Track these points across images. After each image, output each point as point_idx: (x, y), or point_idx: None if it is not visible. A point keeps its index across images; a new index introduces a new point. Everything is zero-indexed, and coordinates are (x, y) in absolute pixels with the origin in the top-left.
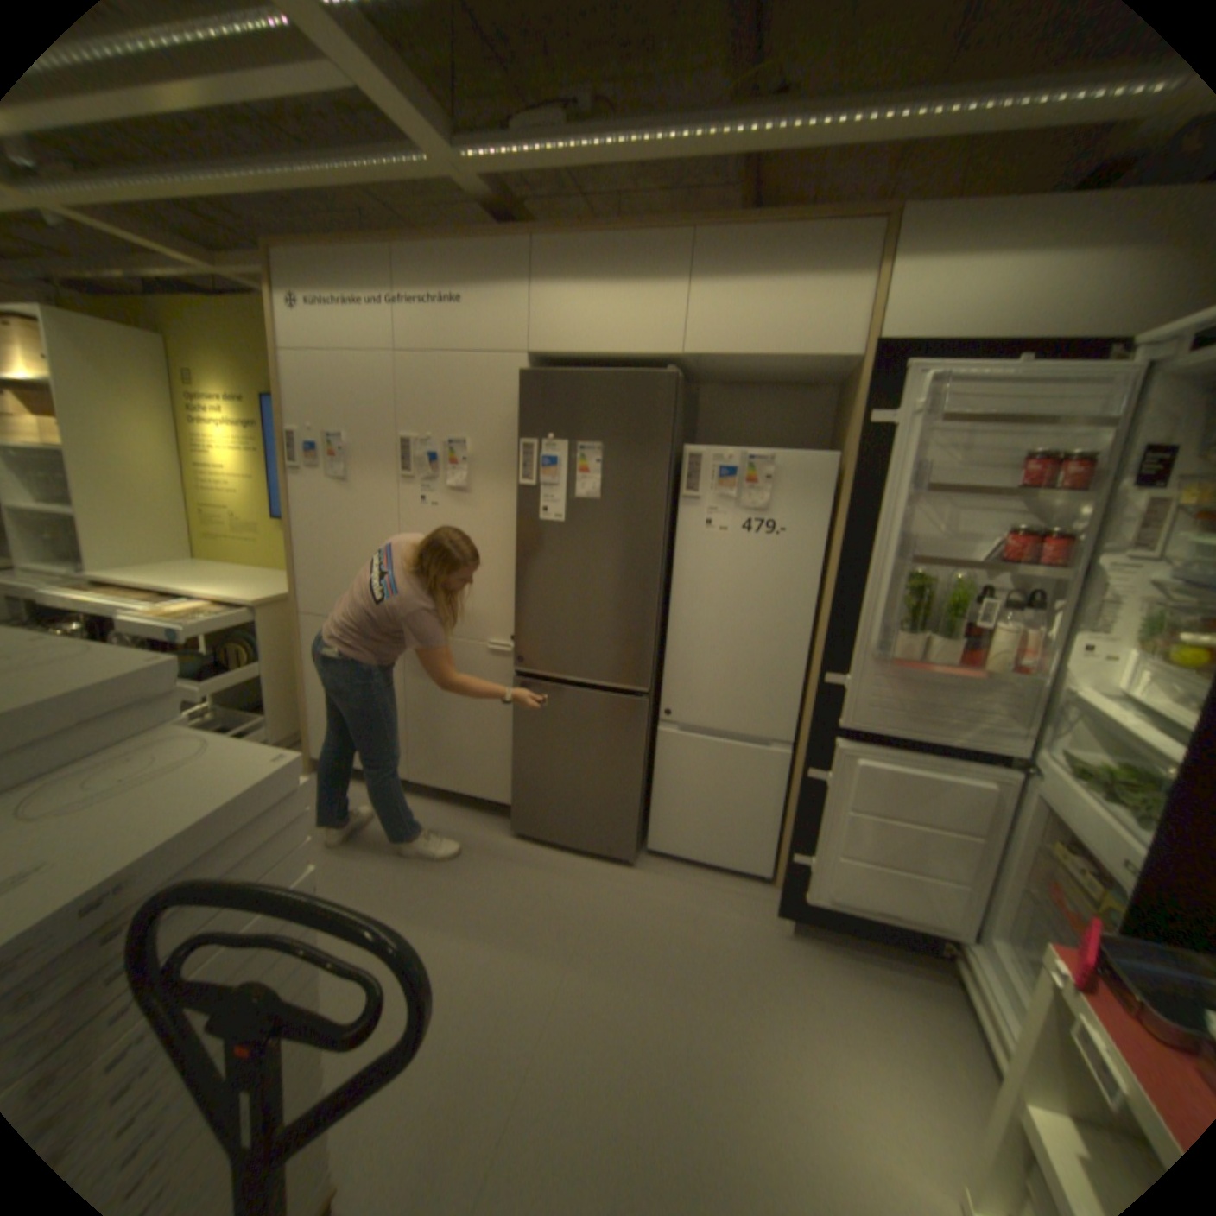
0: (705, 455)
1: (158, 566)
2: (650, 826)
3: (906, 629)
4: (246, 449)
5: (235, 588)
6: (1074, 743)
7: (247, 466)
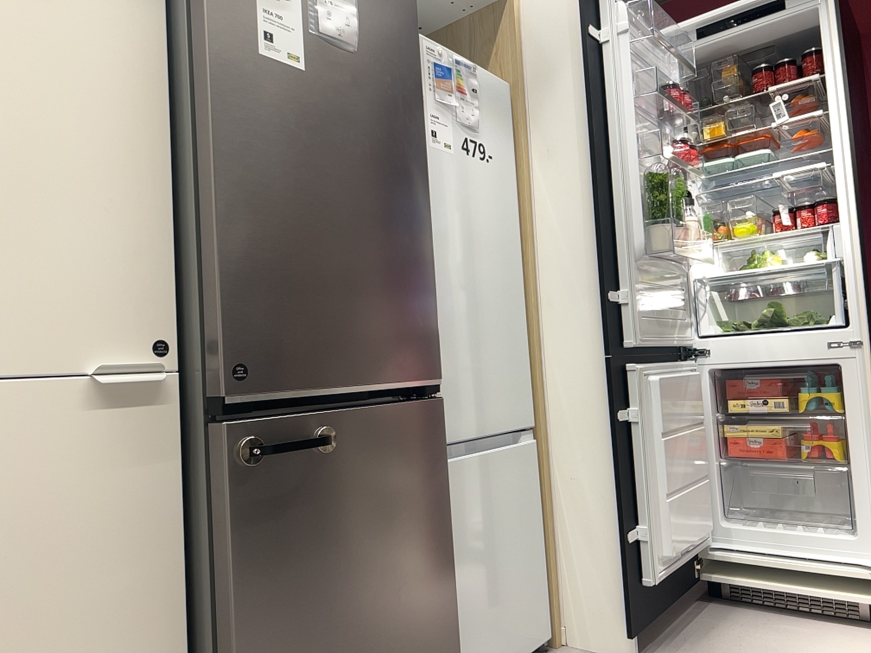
0: (420, 42)
1: None
2: None
3: (654, 226)
4: None
5: None
6: (709, 318)
7: None
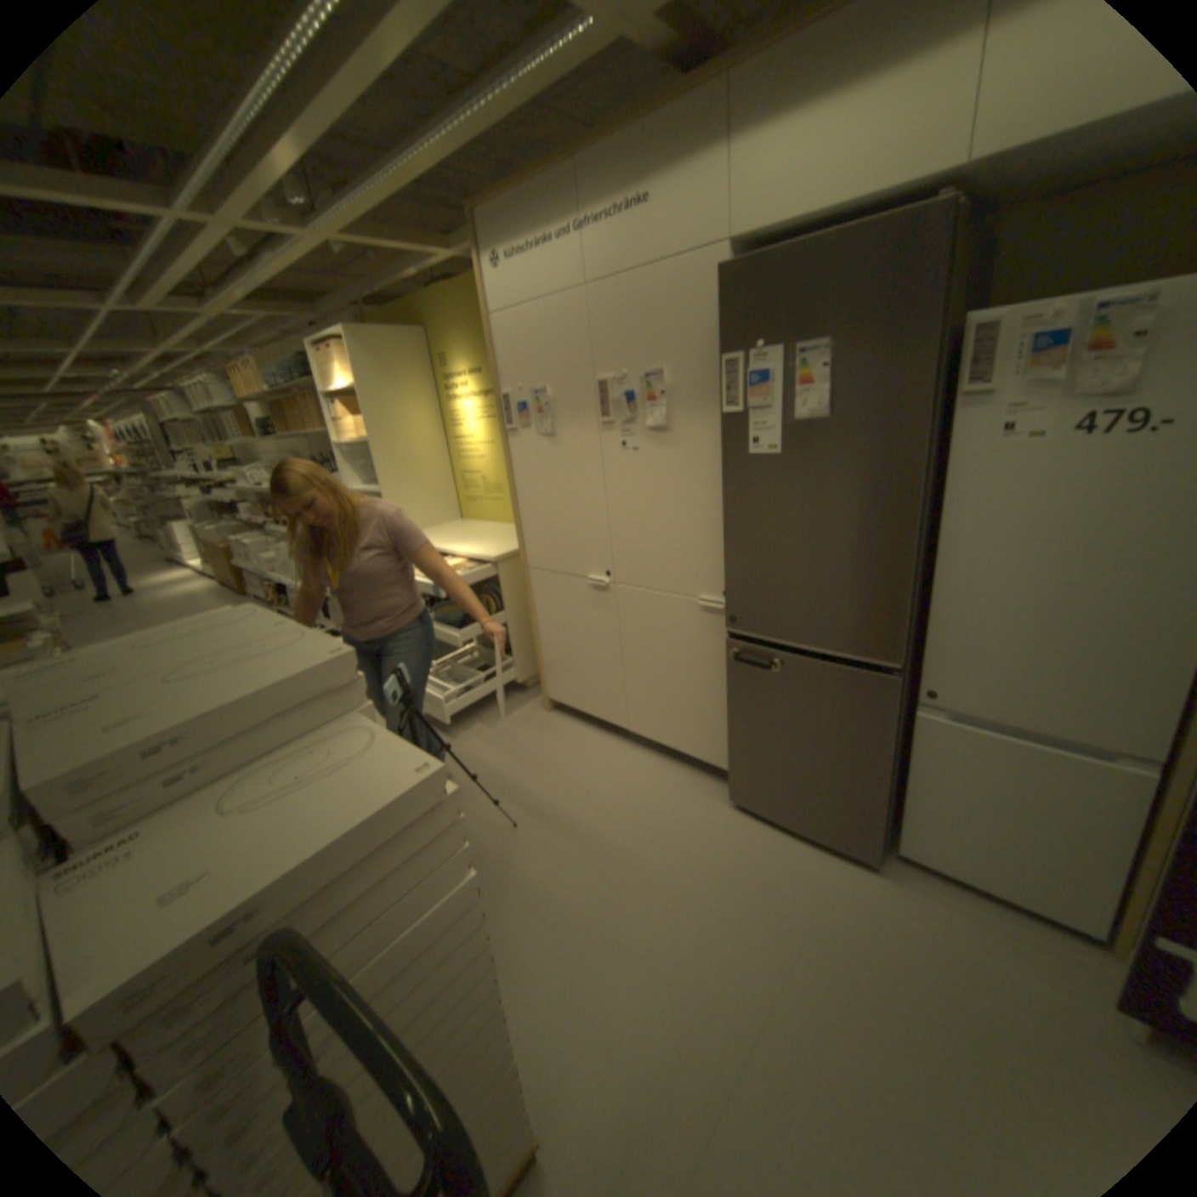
0: (1006, 320)
1: (438, 528)
2: (905, 830)
3: None
4: (487, 418)
5: (484, 546)
6: None
7: (490, 433)
